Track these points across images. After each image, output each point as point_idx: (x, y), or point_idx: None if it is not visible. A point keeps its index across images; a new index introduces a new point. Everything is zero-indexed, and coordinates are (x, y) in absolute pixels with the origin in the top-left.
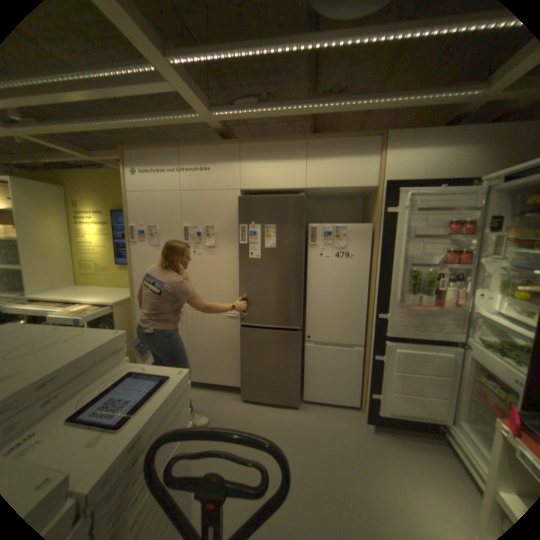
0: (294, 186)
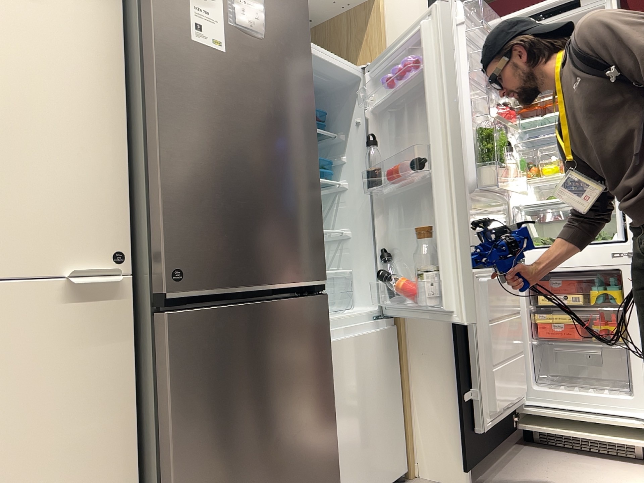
0: None
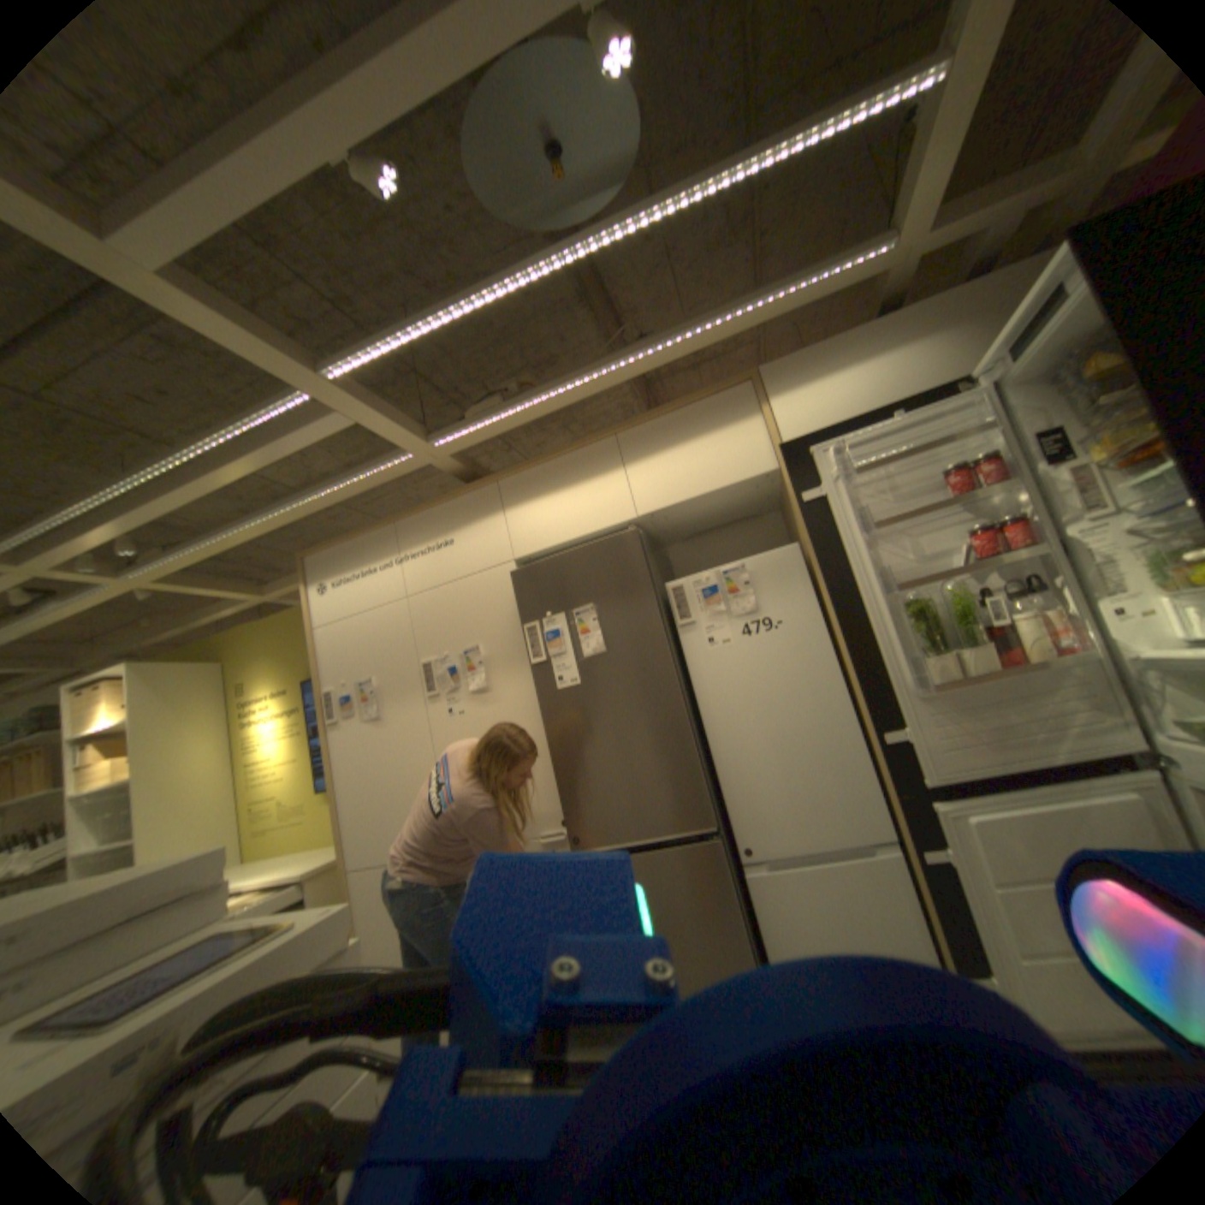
0: (611, 521)
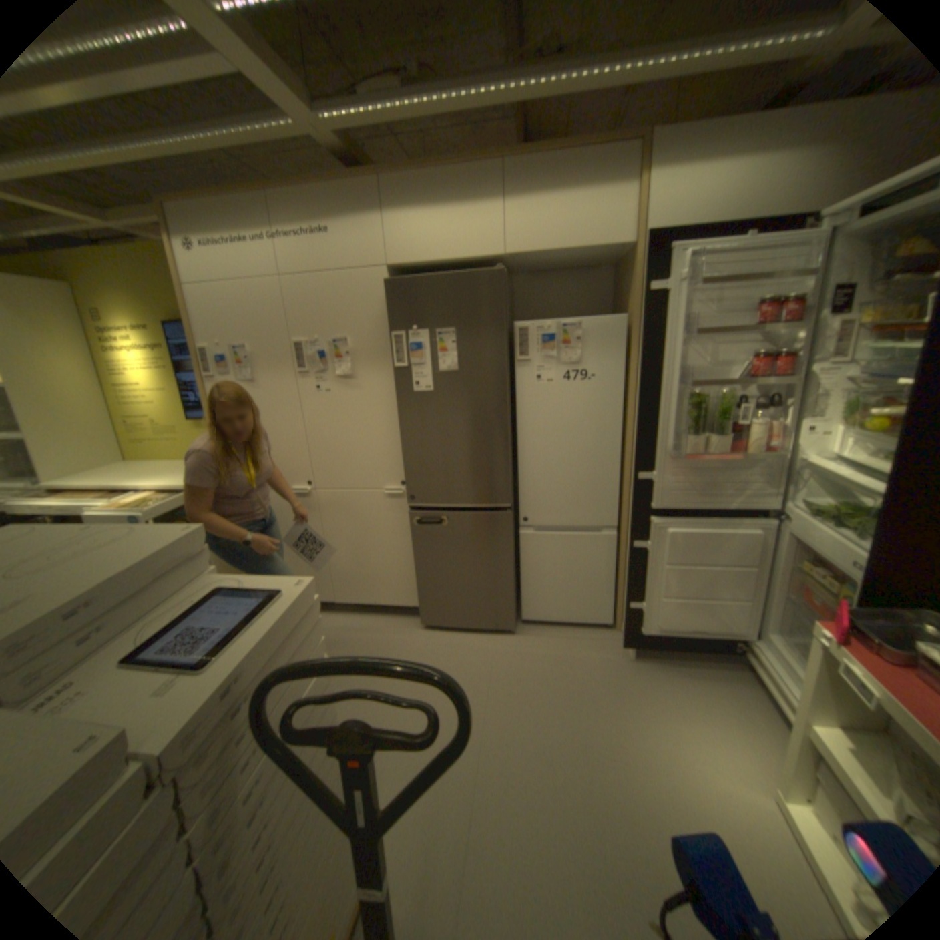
0: (483, 252)
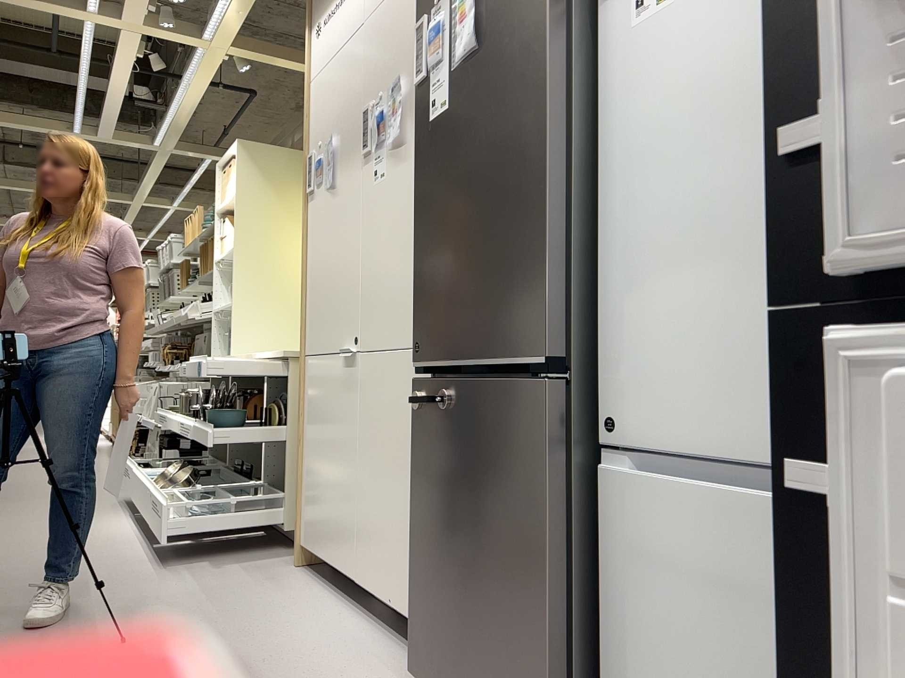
0: None
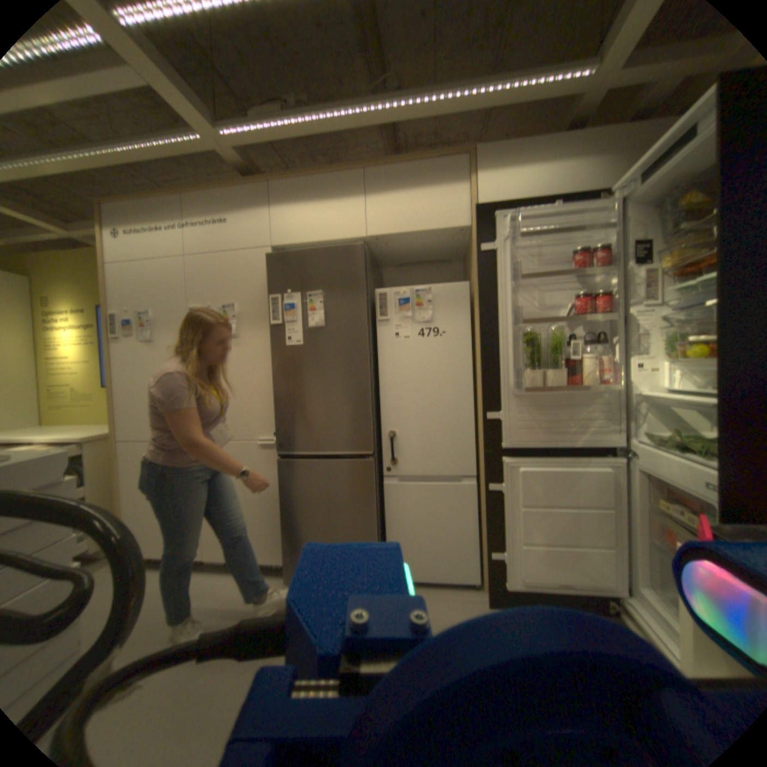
0: (348, 236)
